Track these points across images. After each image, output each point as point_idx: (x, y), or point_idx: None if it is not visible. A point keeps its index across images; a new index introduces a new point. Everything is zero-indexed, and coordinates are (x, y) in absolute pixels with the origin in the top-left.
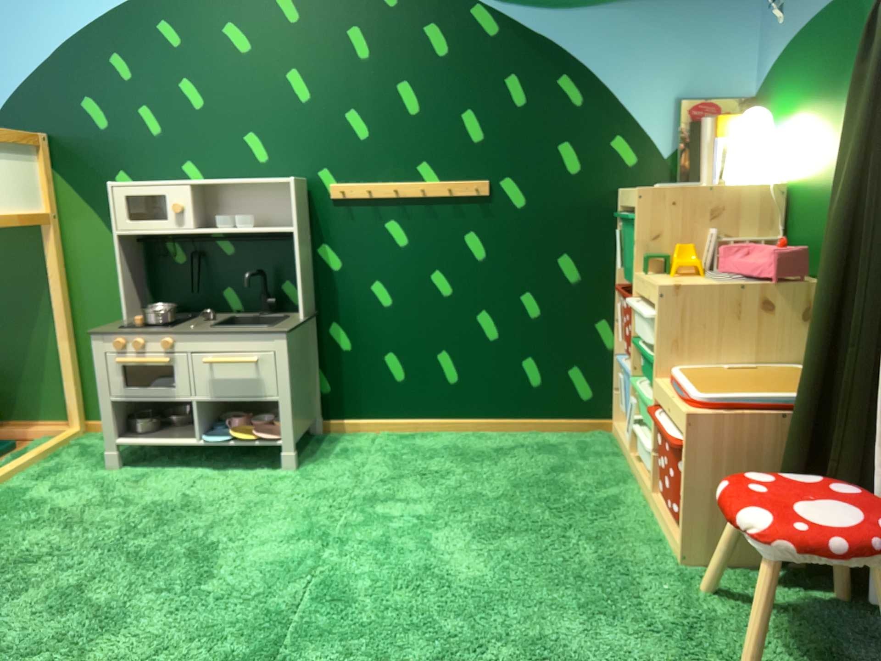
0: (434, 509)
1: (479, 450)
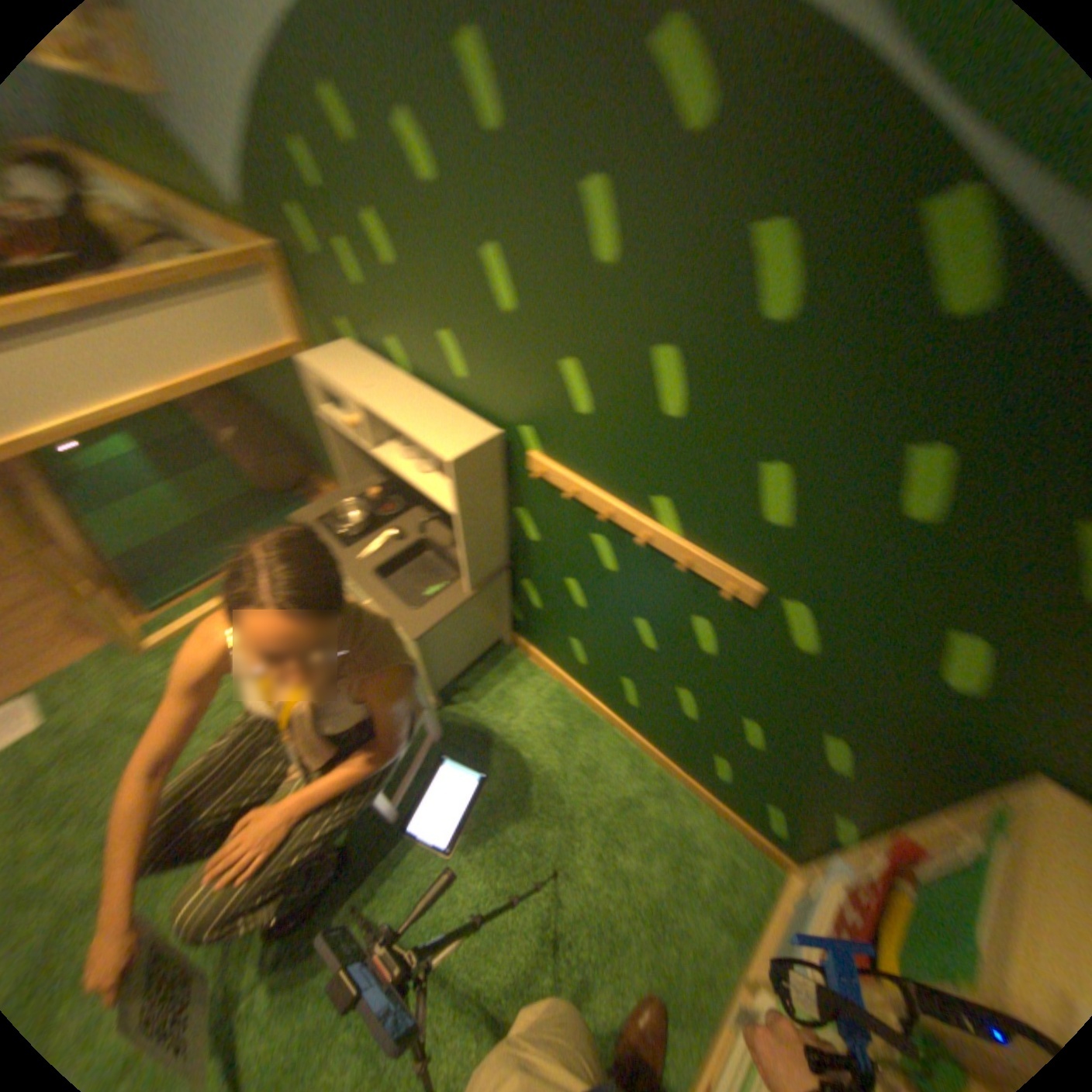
0: (475, 901)
1: (611, 799)
